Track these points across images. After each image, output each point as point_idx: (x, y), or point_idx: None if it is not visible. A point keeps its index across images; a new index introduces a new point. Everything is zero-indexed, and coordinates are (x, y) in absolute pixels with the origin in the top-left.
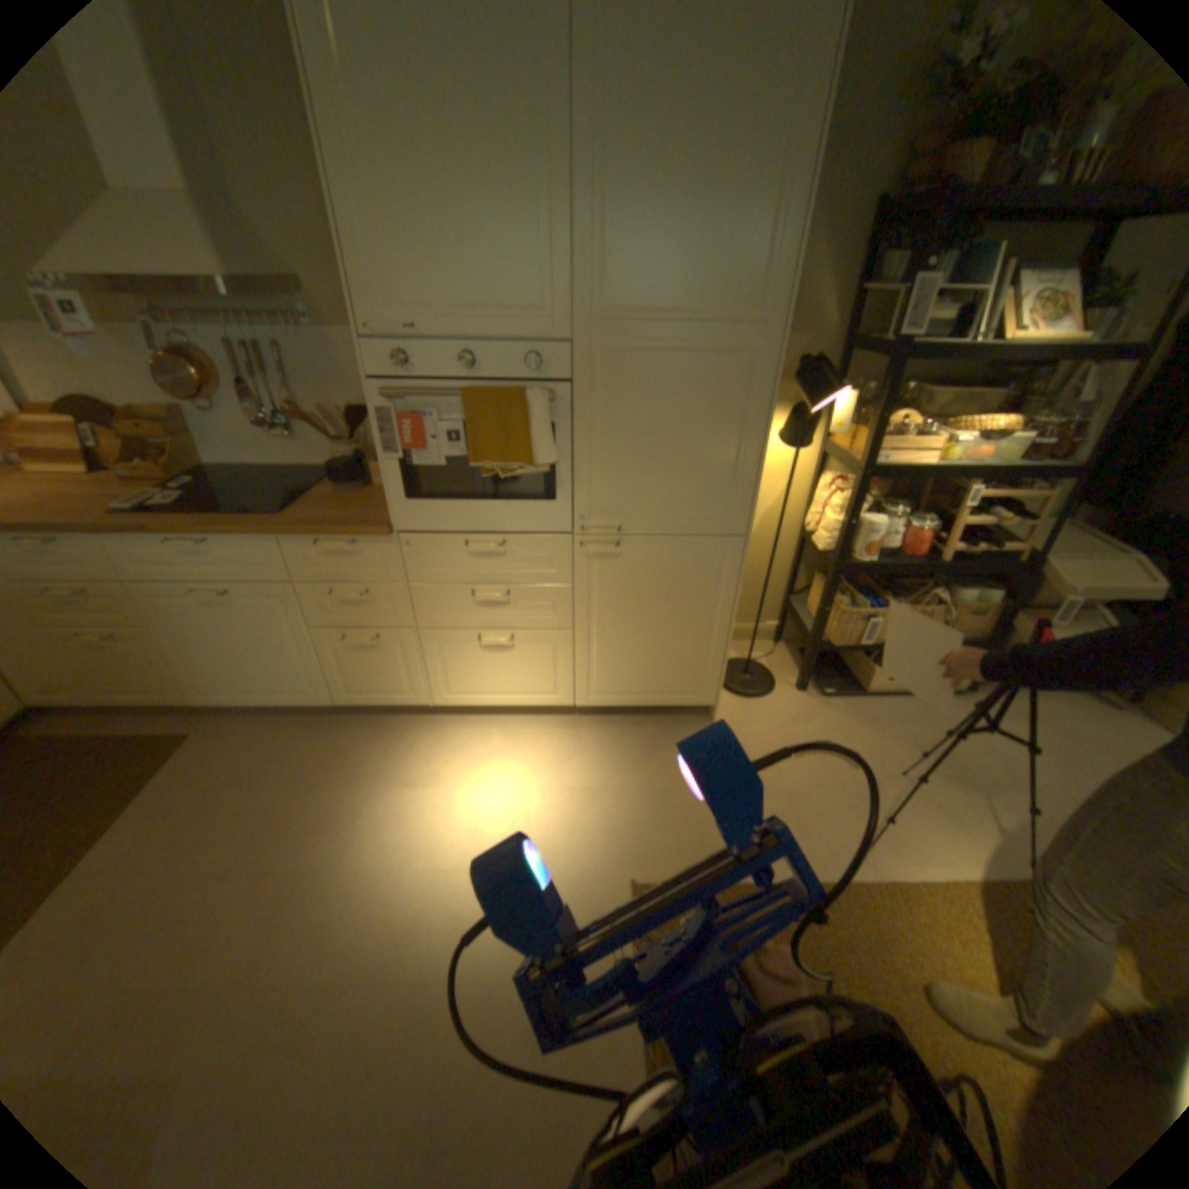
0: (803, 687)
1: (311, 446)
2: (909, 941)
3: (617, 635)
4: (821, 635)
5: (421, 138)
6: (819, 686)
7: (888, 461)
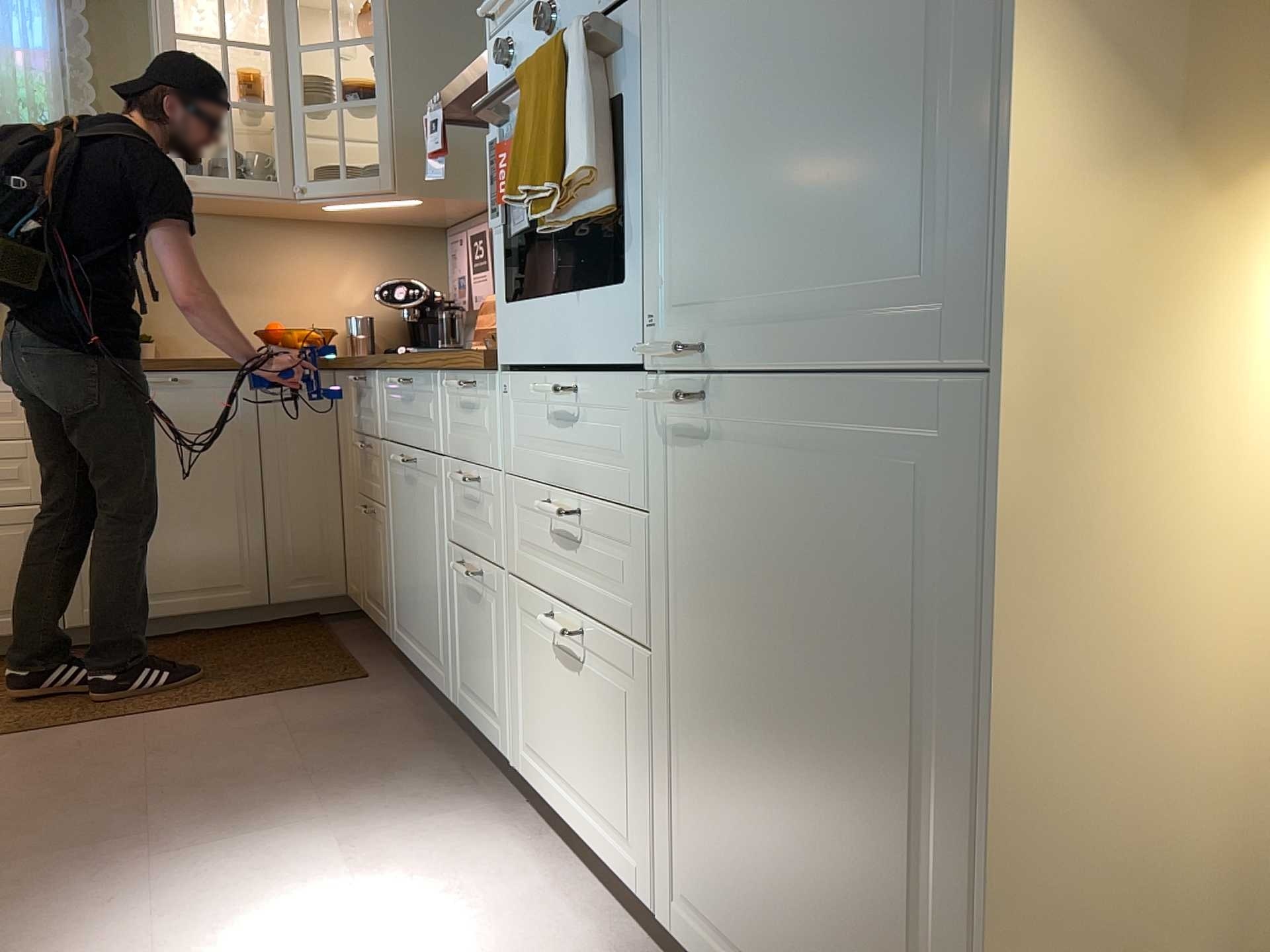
0: None
1: None
2: None
3: (725, 719)
4: None
5: None
6: None
7: None
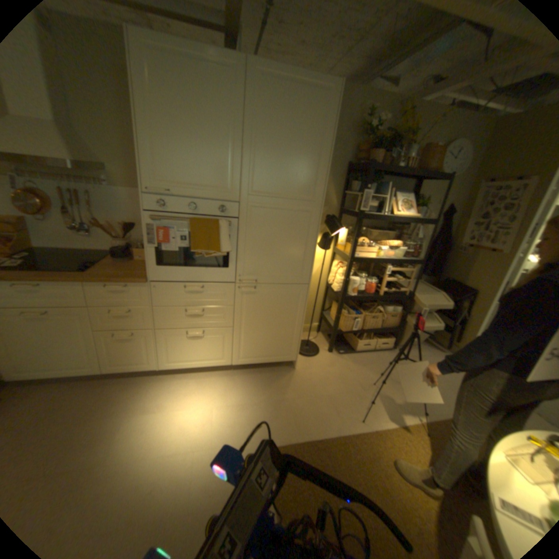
0: (331, 350)
1: (101, 240)
2: (385, 456)
3: (254, 329)
4: (338, 327)
5: (182, 119)
6: (337, 350)
7: (359, 256)
